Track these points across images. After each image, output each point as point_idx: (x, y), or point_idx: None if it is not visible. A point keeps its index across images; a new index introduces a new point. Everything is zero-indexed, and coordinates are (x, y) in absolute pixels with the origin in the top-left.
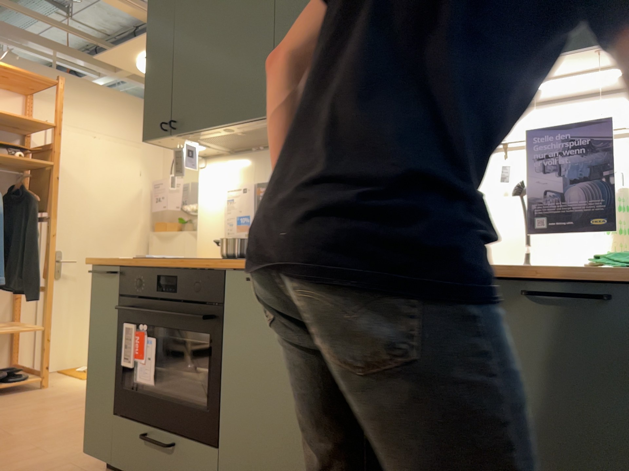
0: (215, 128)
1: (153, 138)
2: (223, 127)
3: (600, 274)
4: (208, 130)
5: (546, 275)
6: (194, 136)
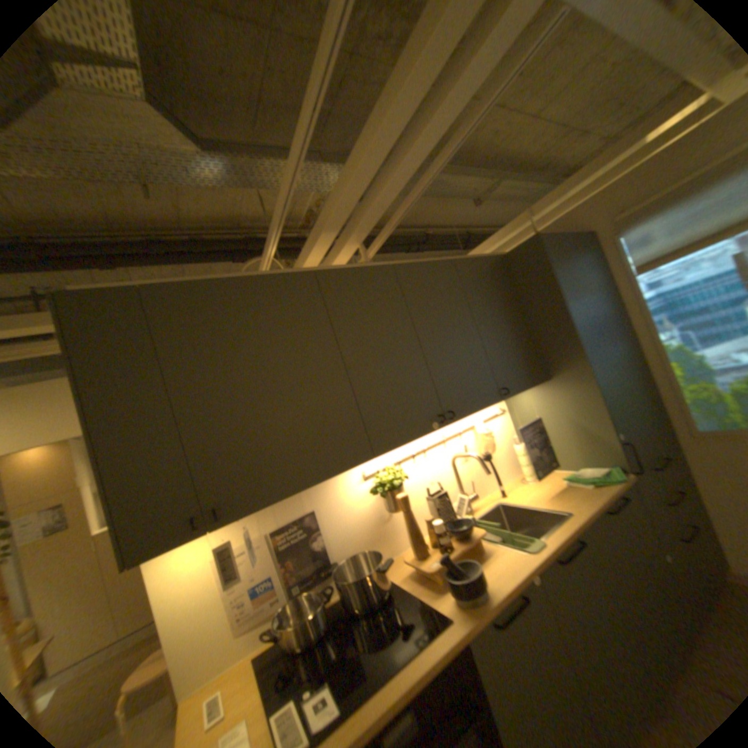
0: (291, 495)
1: (151, 555)
2: (304, 489)
3: (622, 492)
4: (278, 501)
5: (611, 501)
6: (239, 517)
